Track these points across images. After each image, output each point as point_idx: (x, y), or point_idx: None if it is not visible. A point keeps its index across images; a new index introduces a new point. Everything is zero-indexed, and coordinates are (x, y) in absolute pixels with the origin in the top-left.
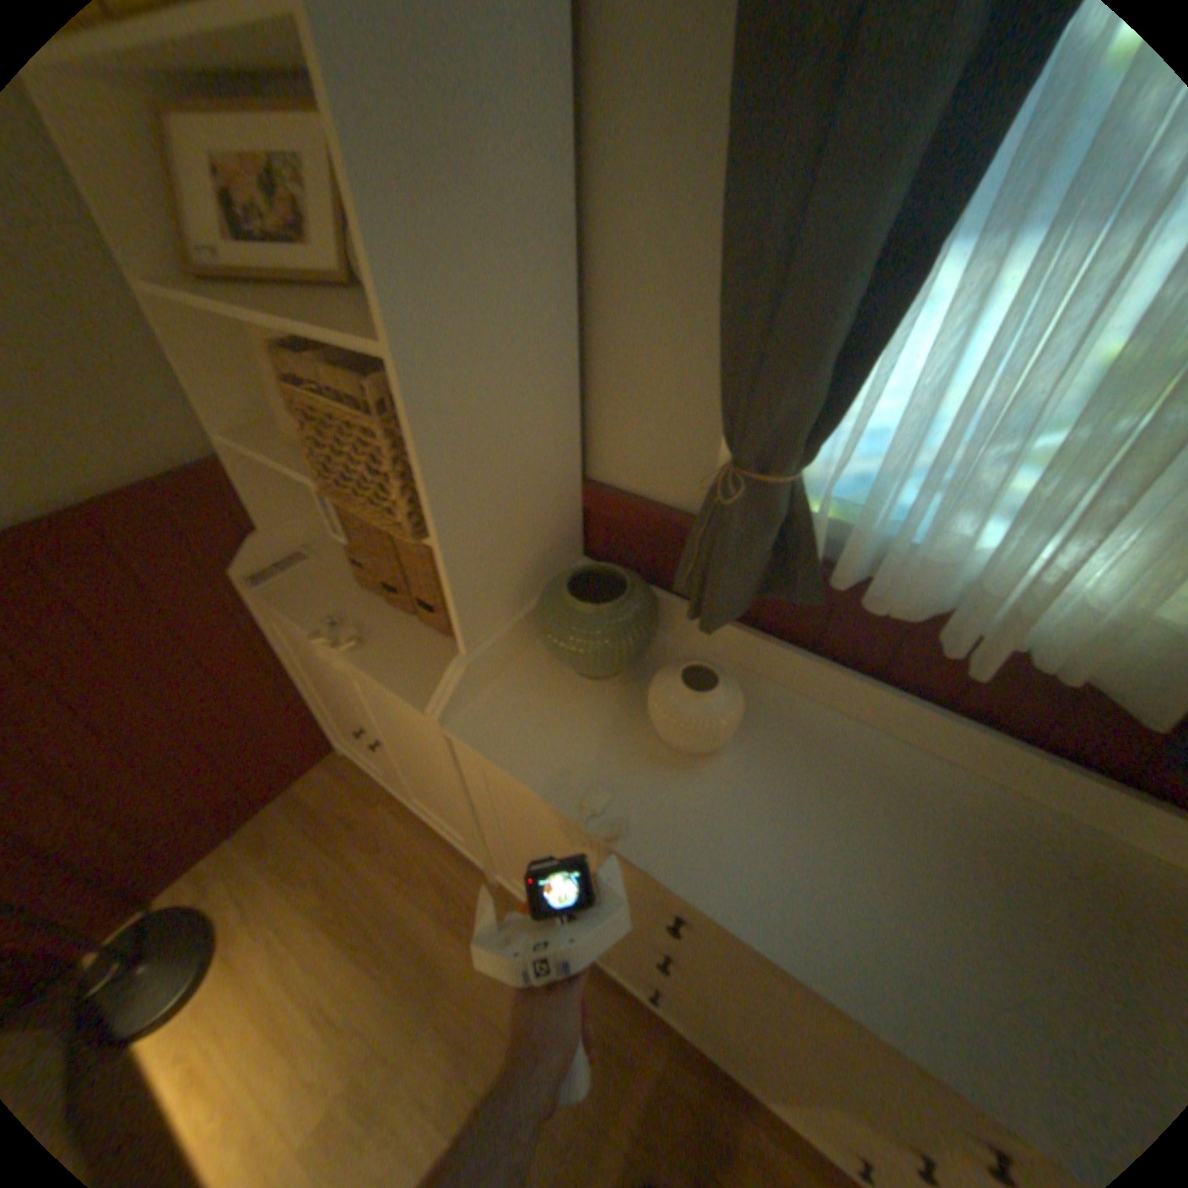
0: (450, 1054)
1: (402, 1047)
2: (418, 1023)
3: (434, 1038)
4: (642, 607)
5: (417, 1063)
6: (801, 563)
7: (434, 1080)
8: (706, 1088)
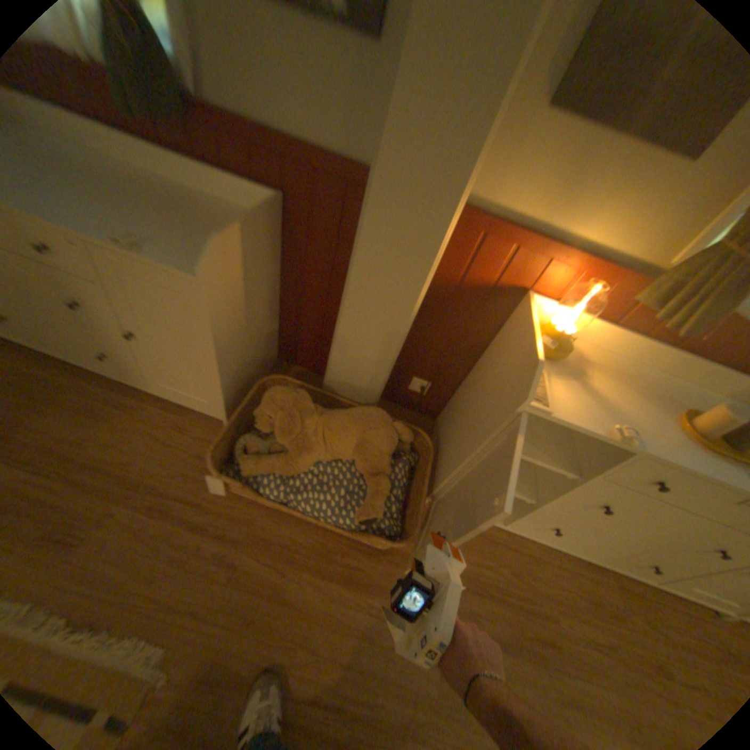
0: None
1: None
2: None
3: None
4: None
5: None
6: None
7: None
8: (57, 375)
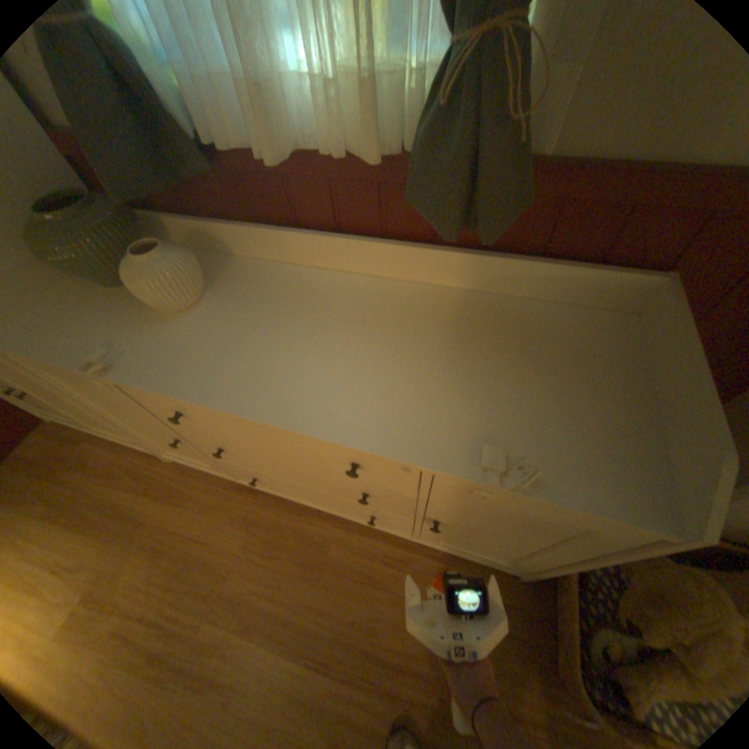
0: (148, 556)
1: (116, 564)
2: (125, 548)
3: (137, 552)
4: (98, 209)
5: (127, 568)
6: (177, 131)
7: (139, 572)
8: (306, 519)
